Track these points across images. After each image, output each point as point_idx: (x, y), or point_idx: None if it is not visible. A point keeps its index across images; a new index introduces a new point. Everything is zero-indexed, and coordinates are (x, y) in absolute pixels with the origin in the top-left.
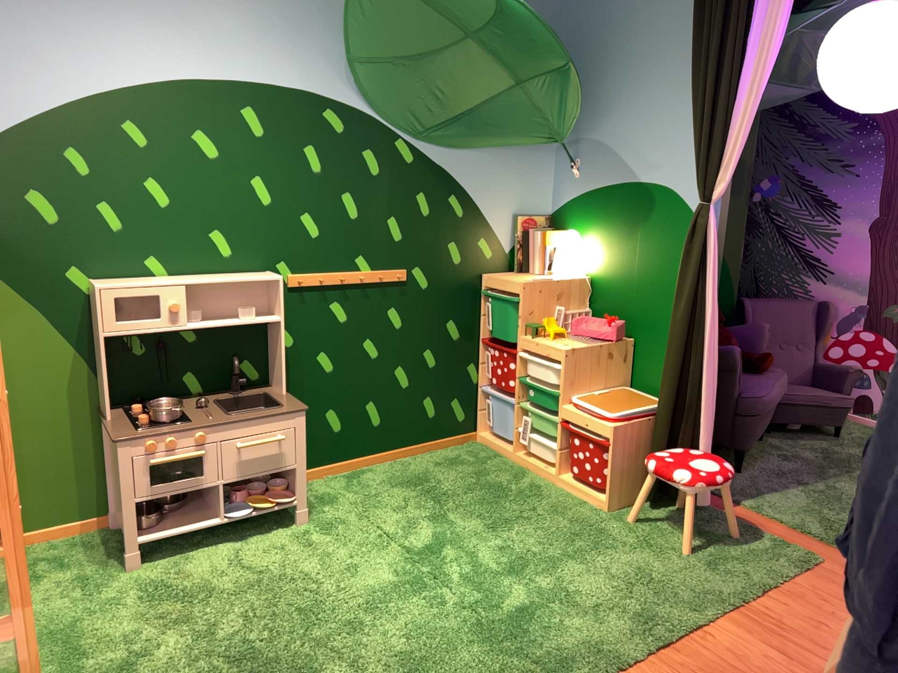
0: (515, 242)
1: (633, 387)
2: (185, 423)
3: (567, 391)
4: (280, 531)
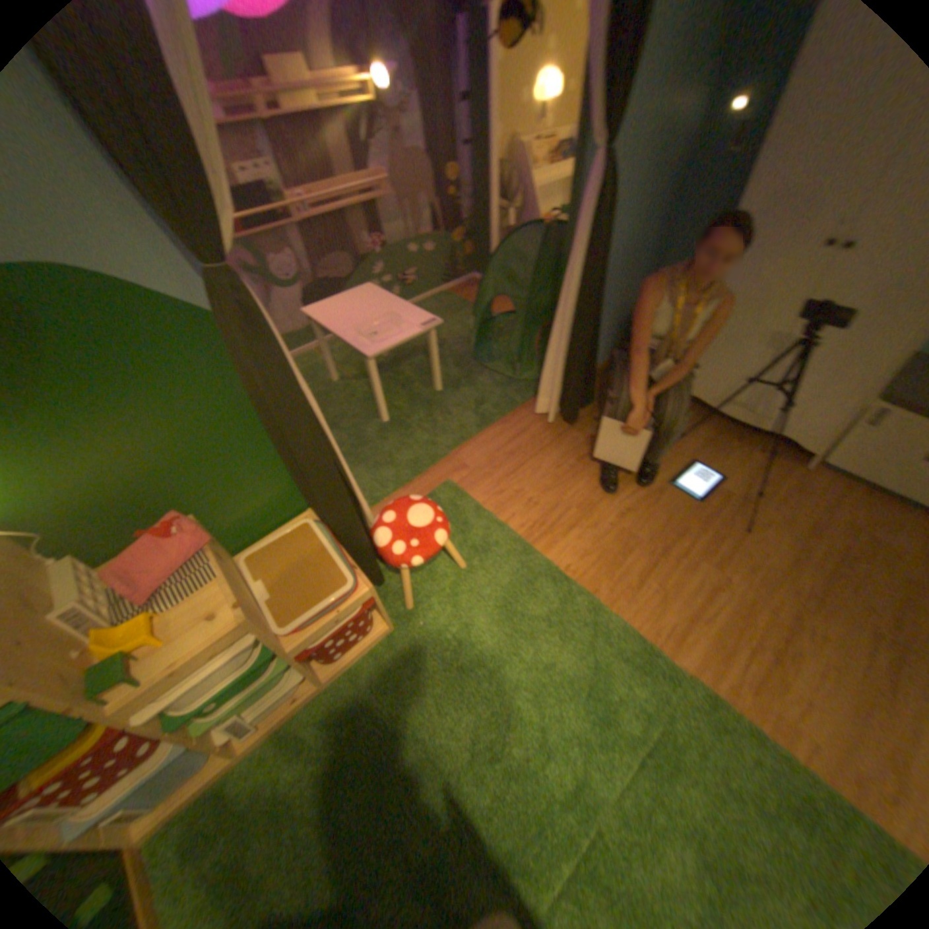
0: None
1: (228, 551)
2: None
3: (273, 638)
4: None
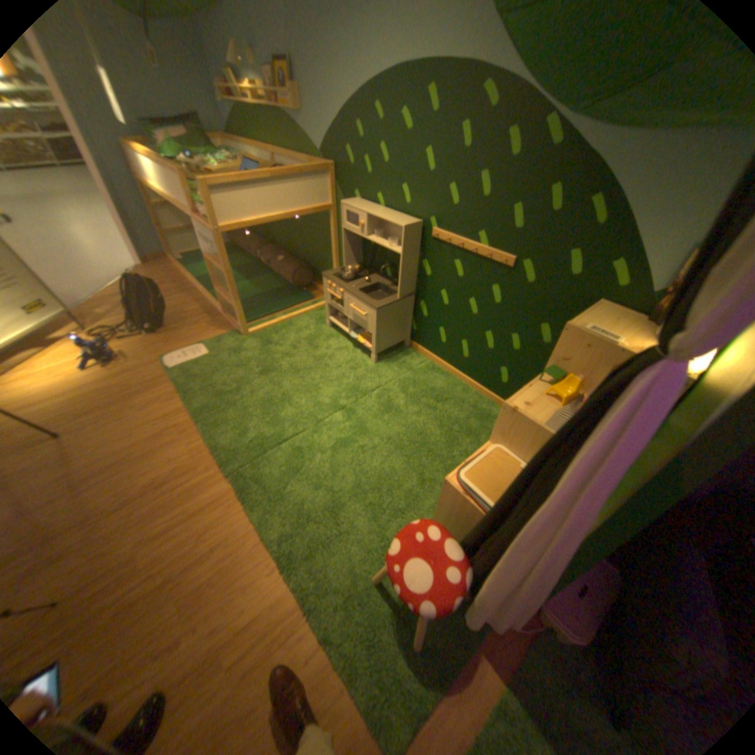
0: (673, 284)
1: None
2: (347, 283)
3: (495, 436)
4: (366, 358)
